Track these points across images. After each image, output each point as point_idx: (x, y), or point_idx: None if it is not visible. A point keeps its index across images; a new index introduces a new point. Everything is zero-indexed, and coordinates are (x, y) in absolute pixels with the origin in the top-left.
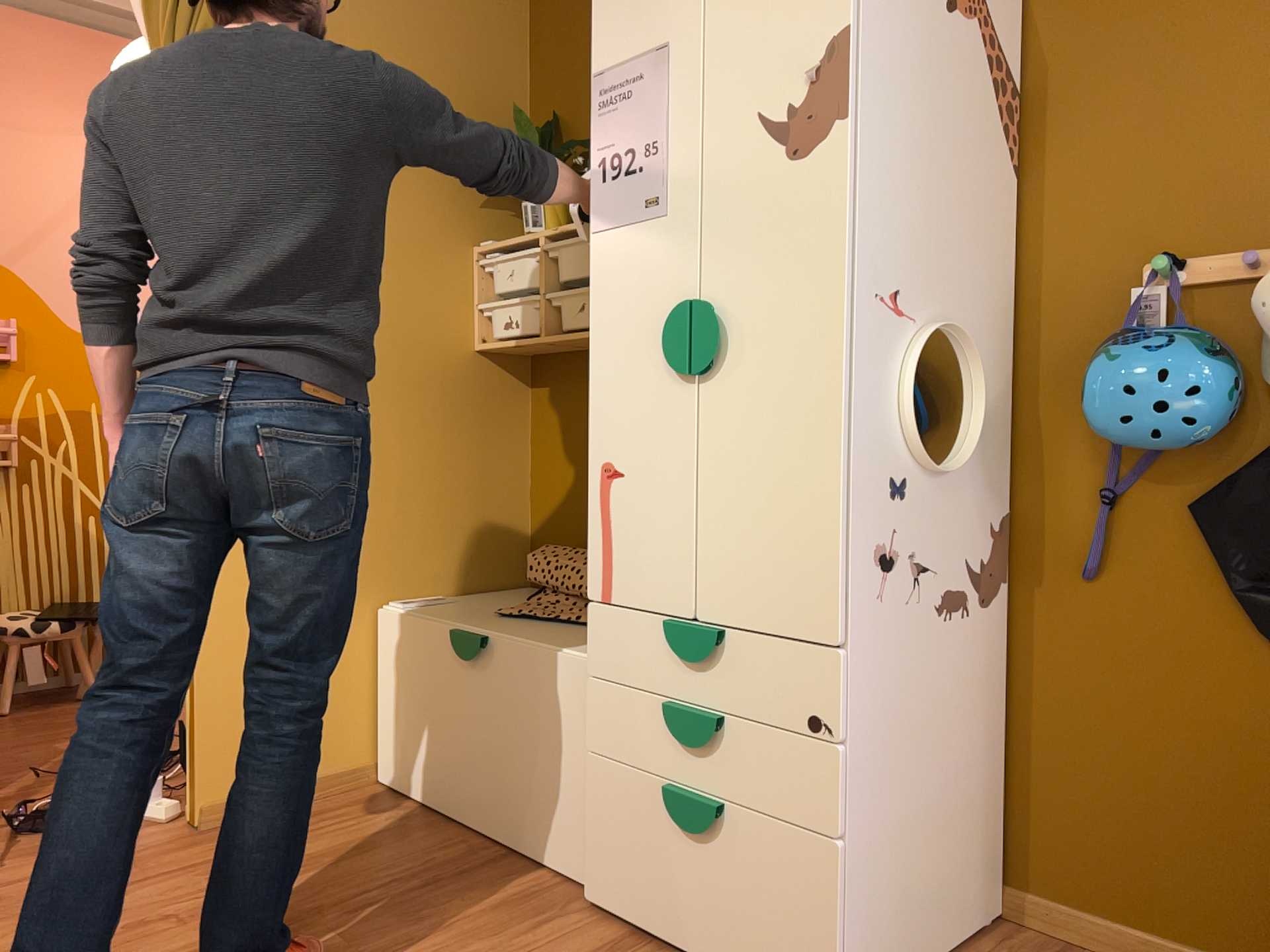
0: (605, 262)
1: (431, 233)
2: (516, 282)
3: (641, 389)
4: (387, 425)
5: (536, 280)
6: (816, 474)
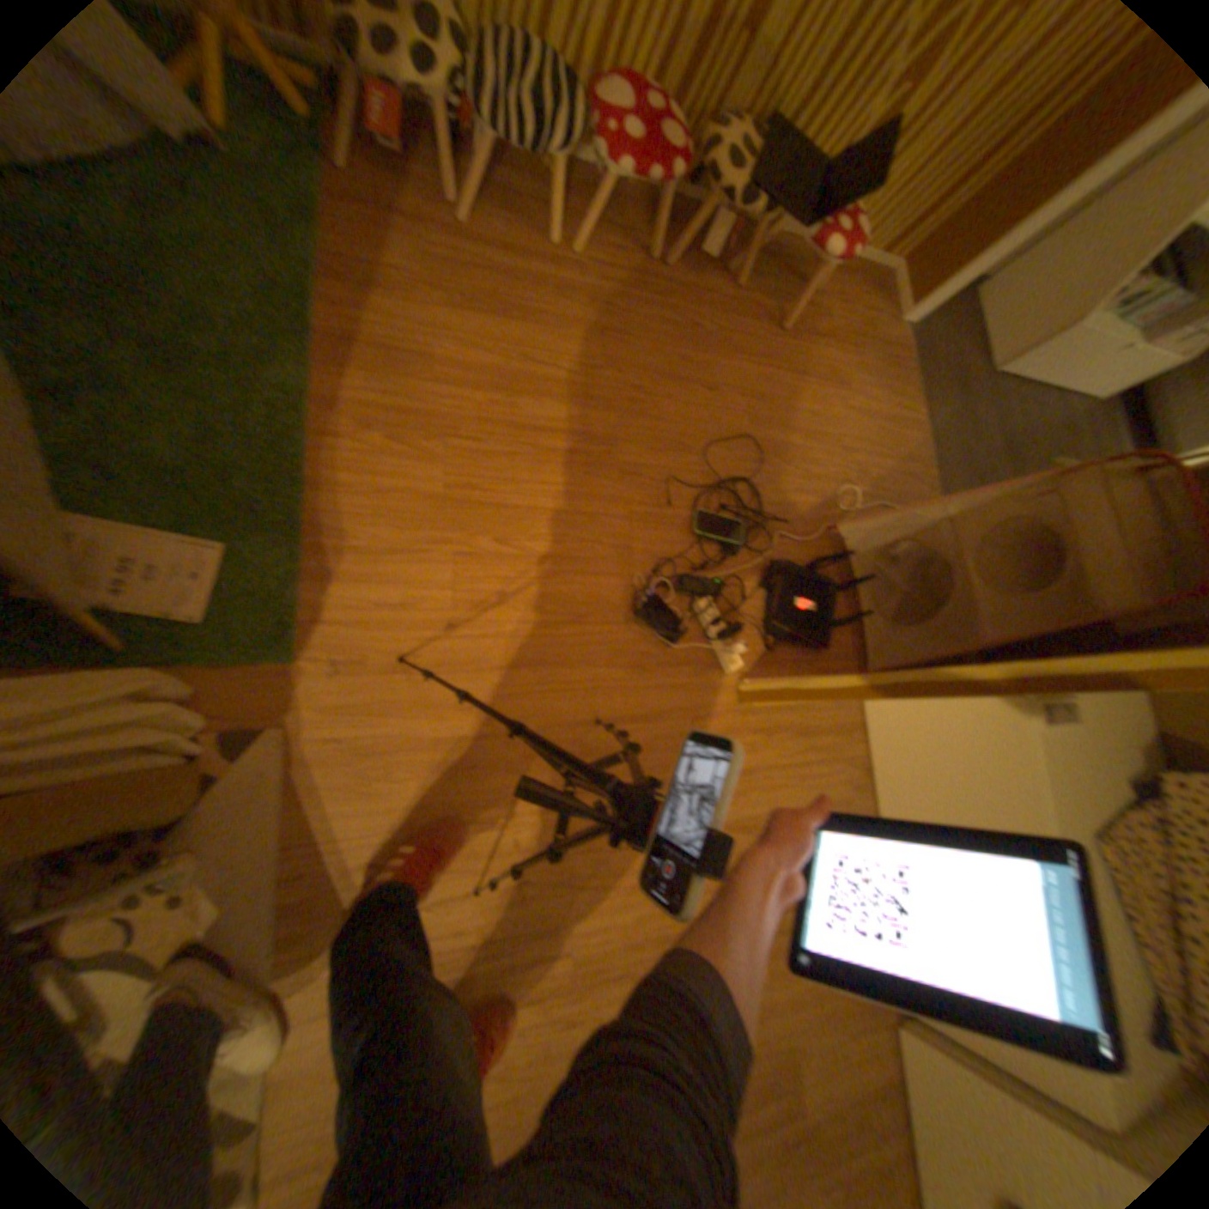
0: None
1: None
2: None
3: None
4: None
5: None
6: None
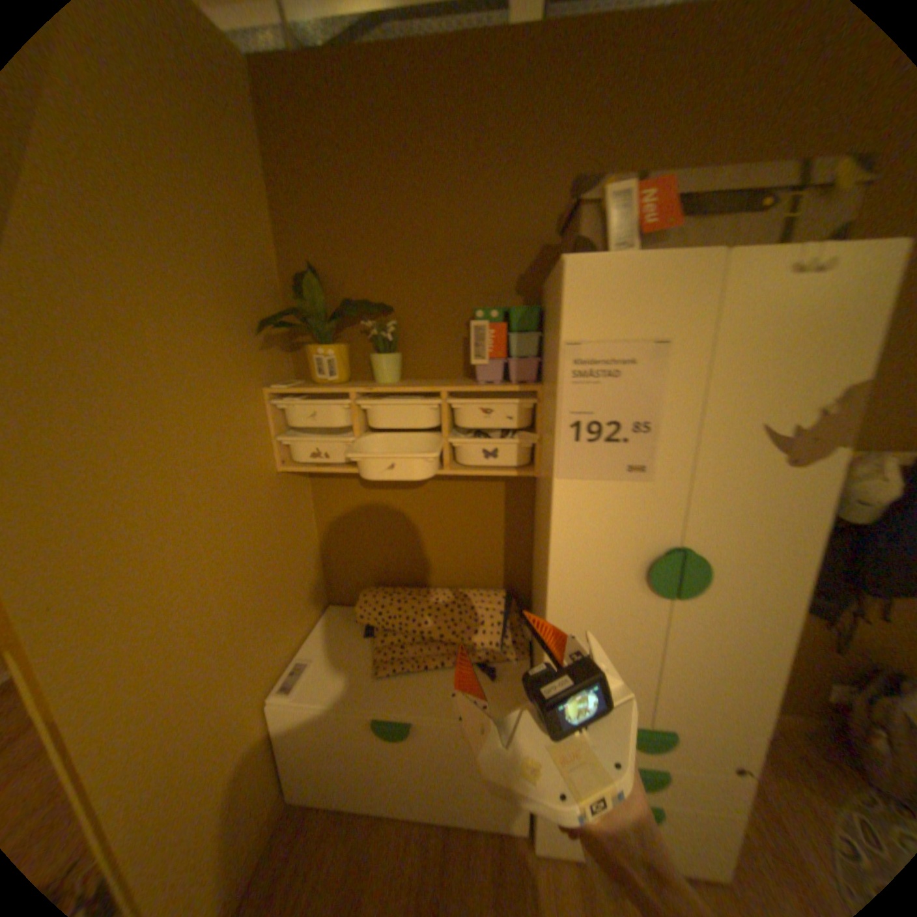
0: (574, 504)
1: (233, 387)
2: (324, 424)
3: (611, 598)
4: (238, 572)
5: (344, 422)
6: (770, 659)
